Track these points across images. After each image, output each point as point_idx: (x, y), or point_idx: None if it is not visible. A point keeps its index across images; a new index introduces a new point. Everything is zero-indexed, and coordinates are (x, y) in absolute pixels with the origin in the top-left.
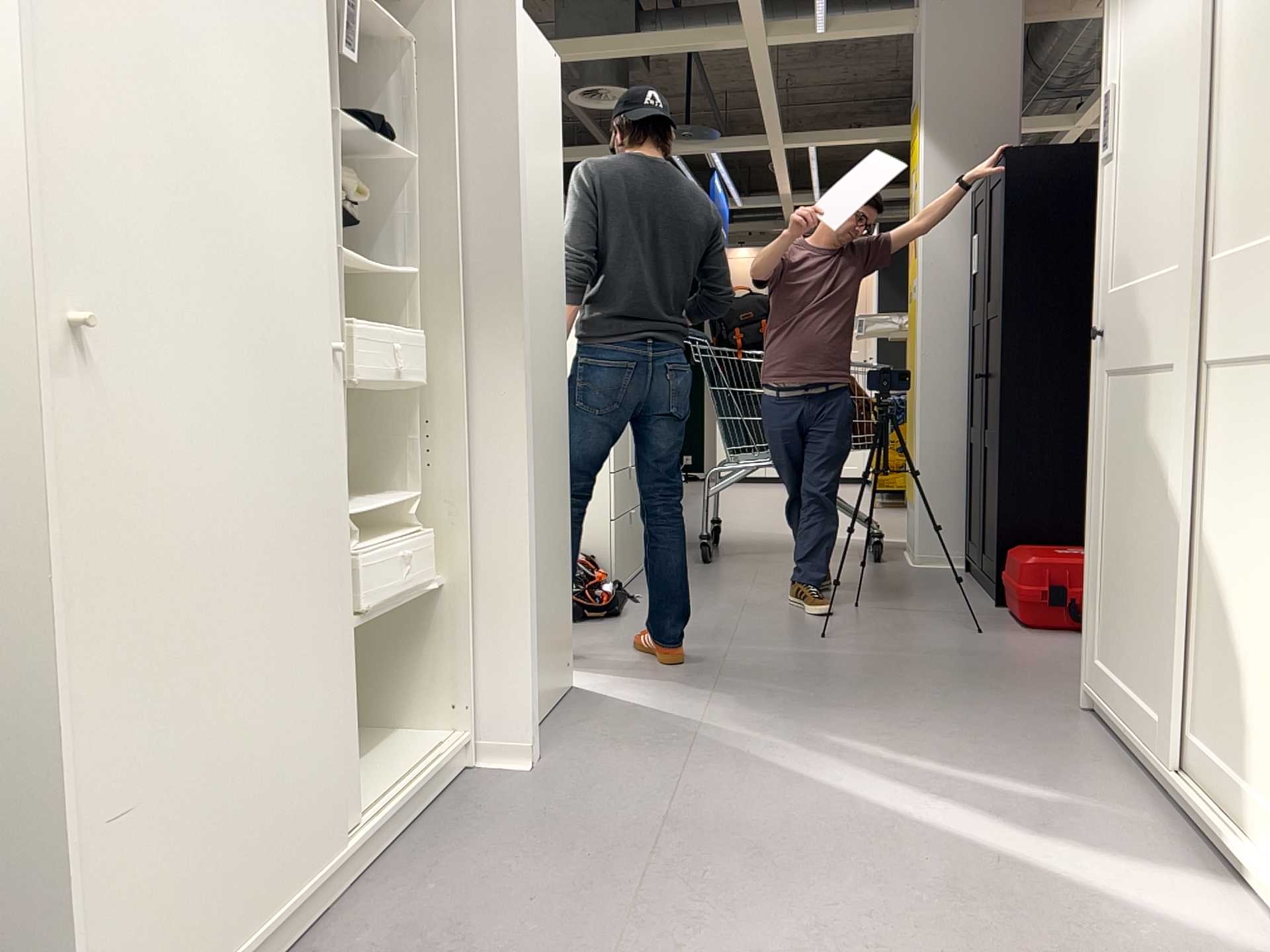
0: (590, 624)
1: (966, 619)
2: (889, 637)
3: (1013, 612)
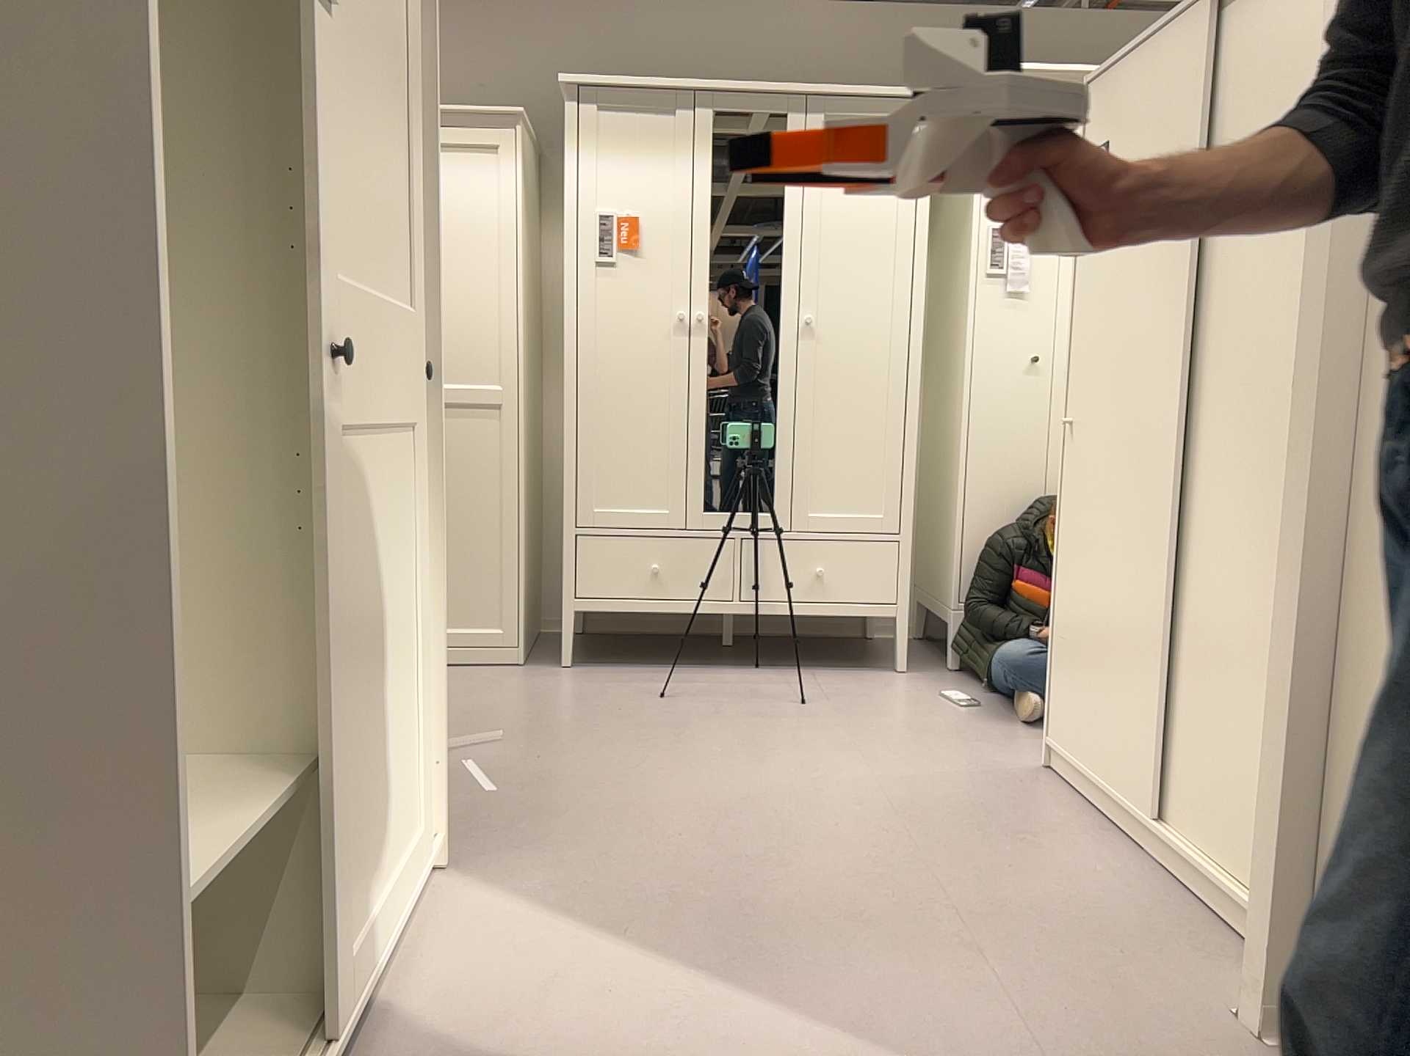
0: None
1: None
2: None
3: None
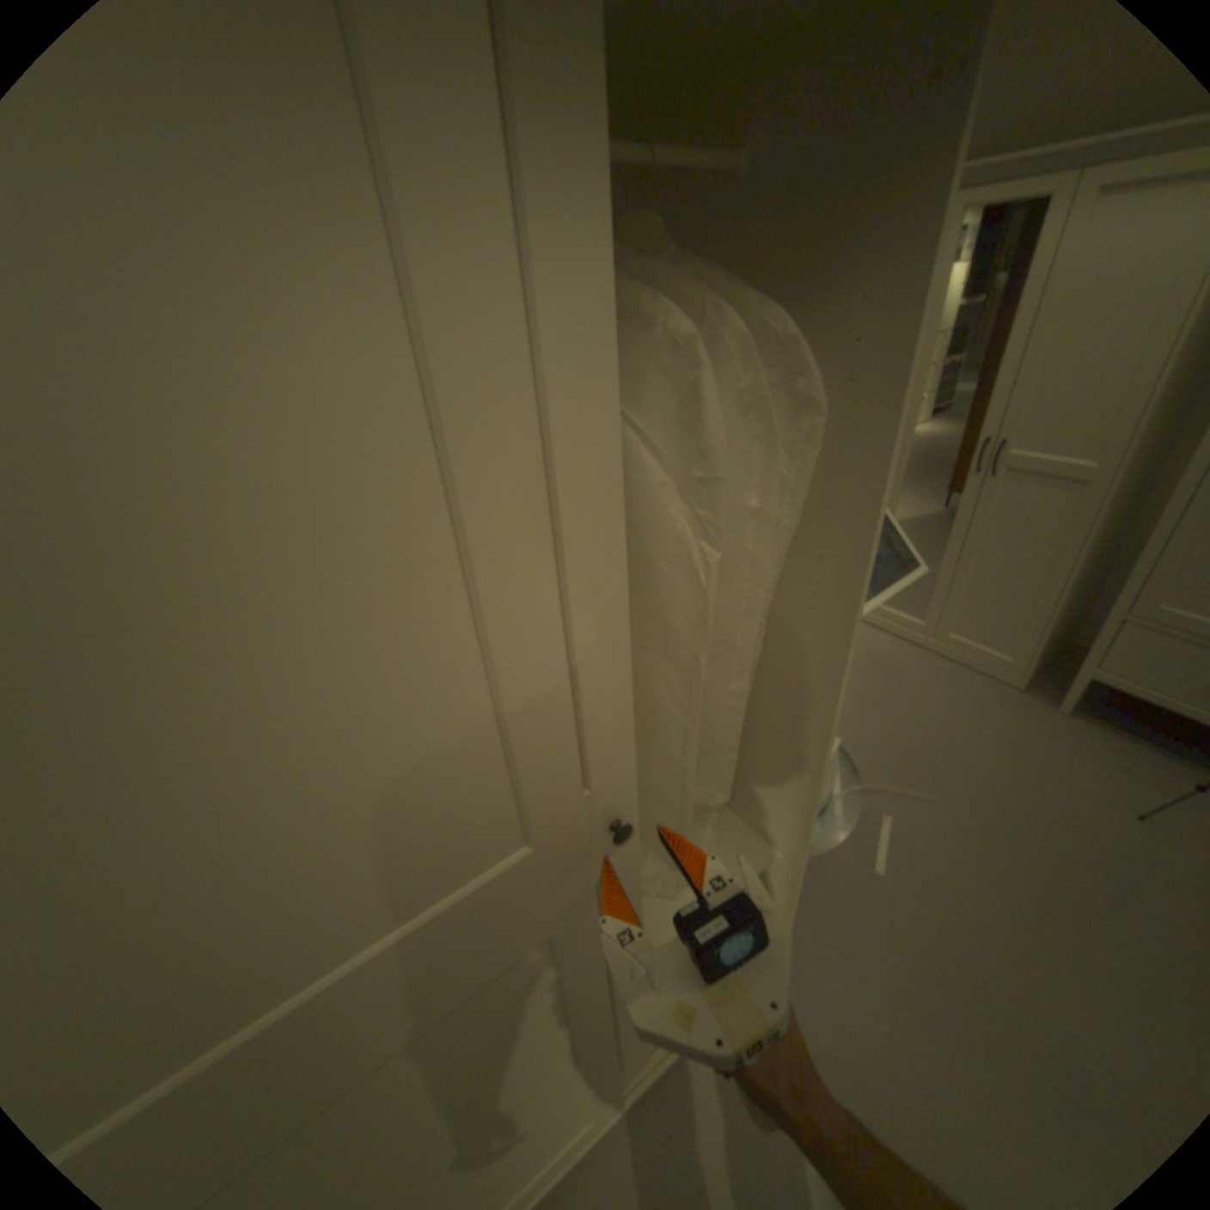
0: None
1: None
2: None
3: None
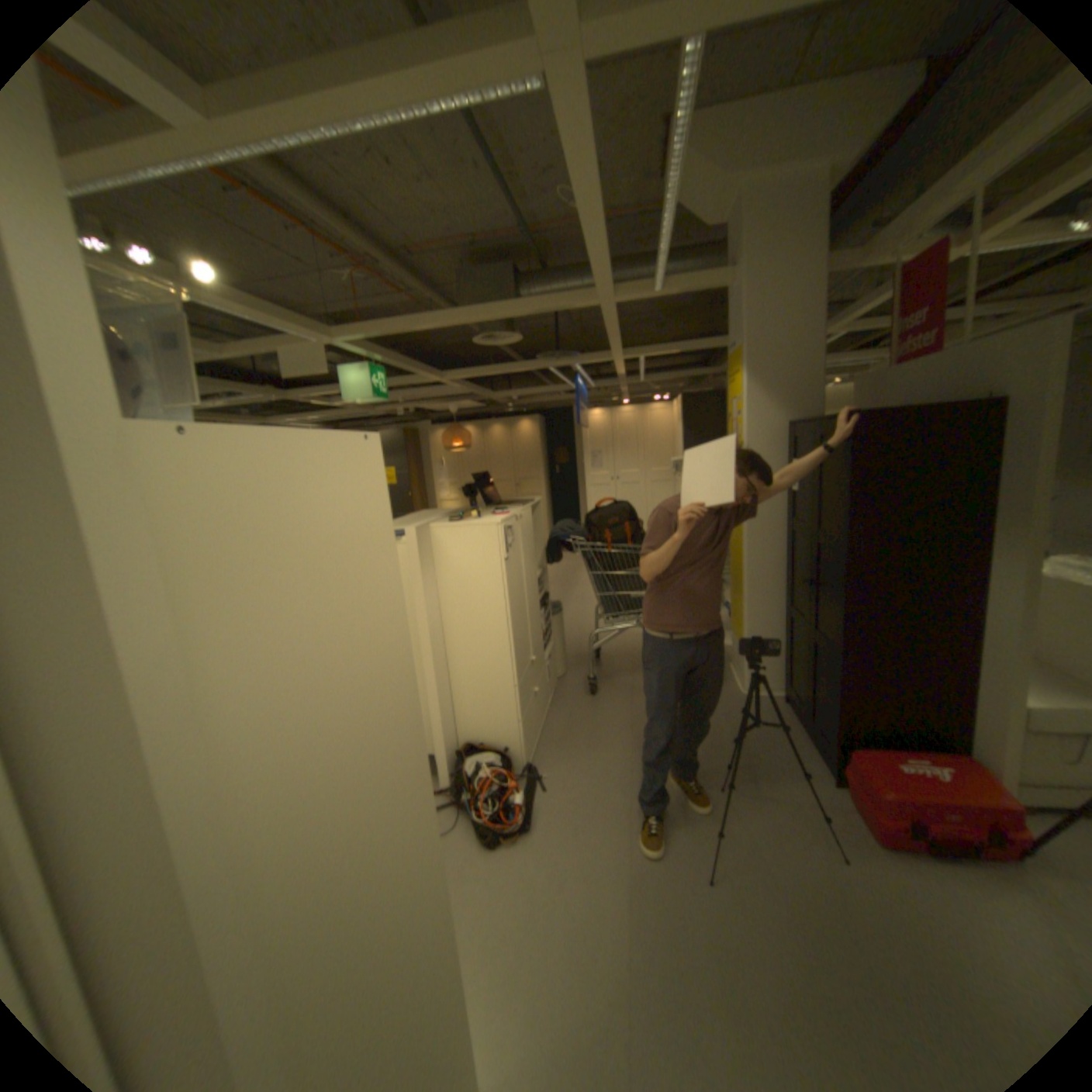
0: (505, 857)
1: (827, 830)
2: (773, 888)
3: (874, 834)
